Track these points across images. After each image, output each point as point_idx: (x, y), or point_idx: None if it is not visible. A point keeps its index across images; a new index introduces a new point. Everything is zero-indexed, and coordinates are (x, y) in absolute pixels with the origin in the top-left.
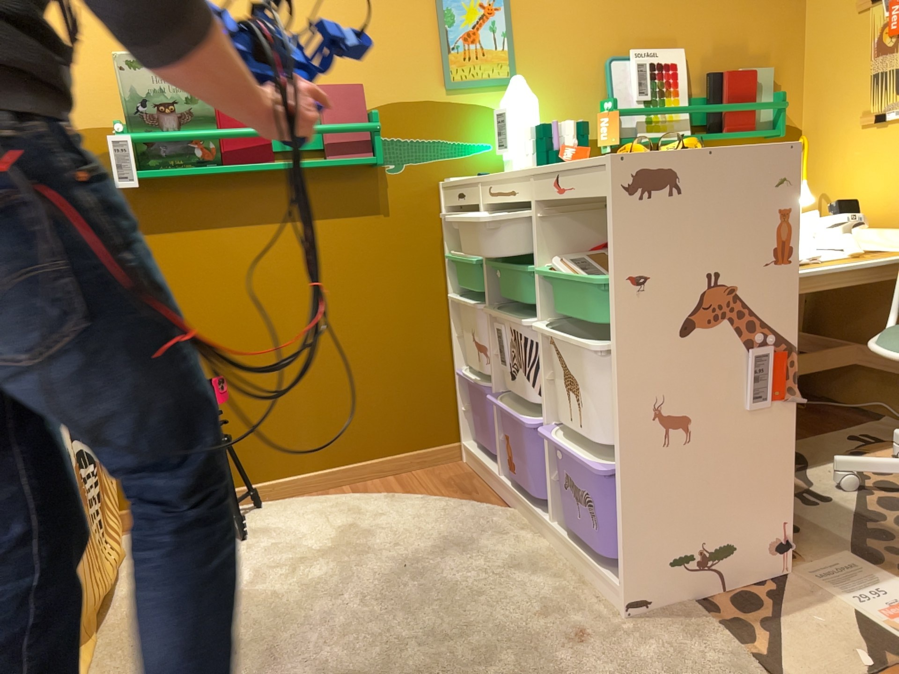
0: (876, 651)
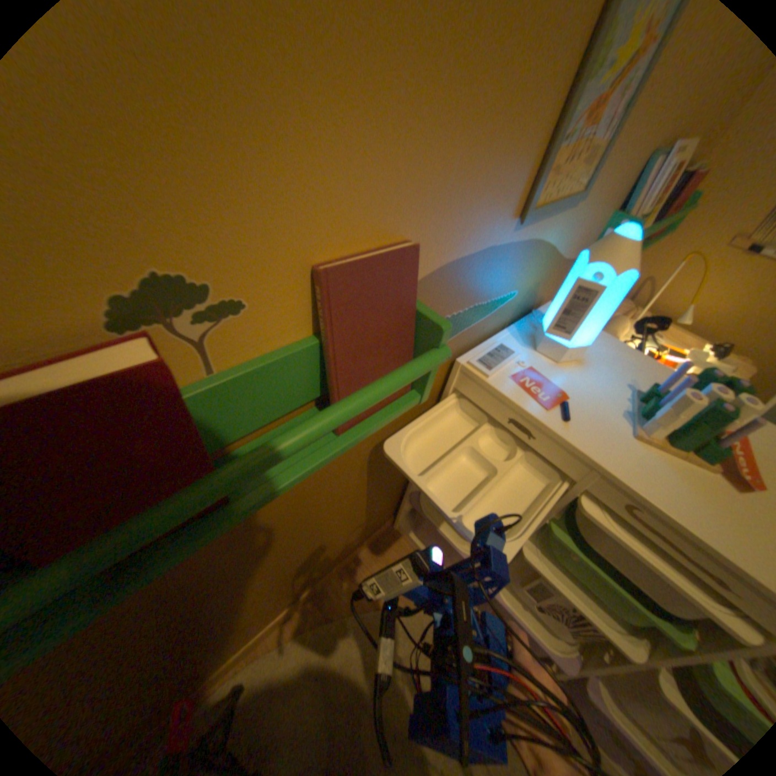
0: None
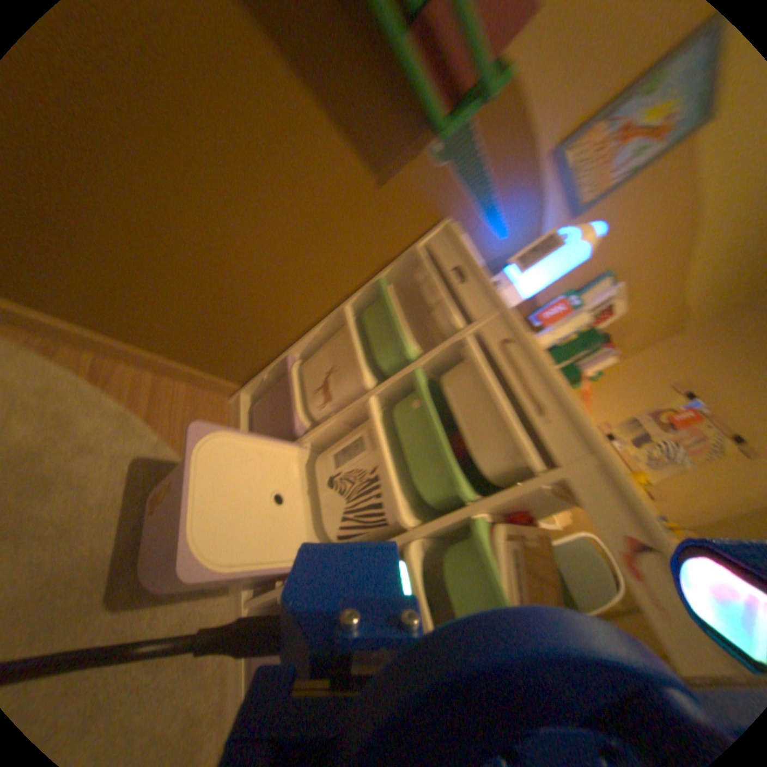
0: None
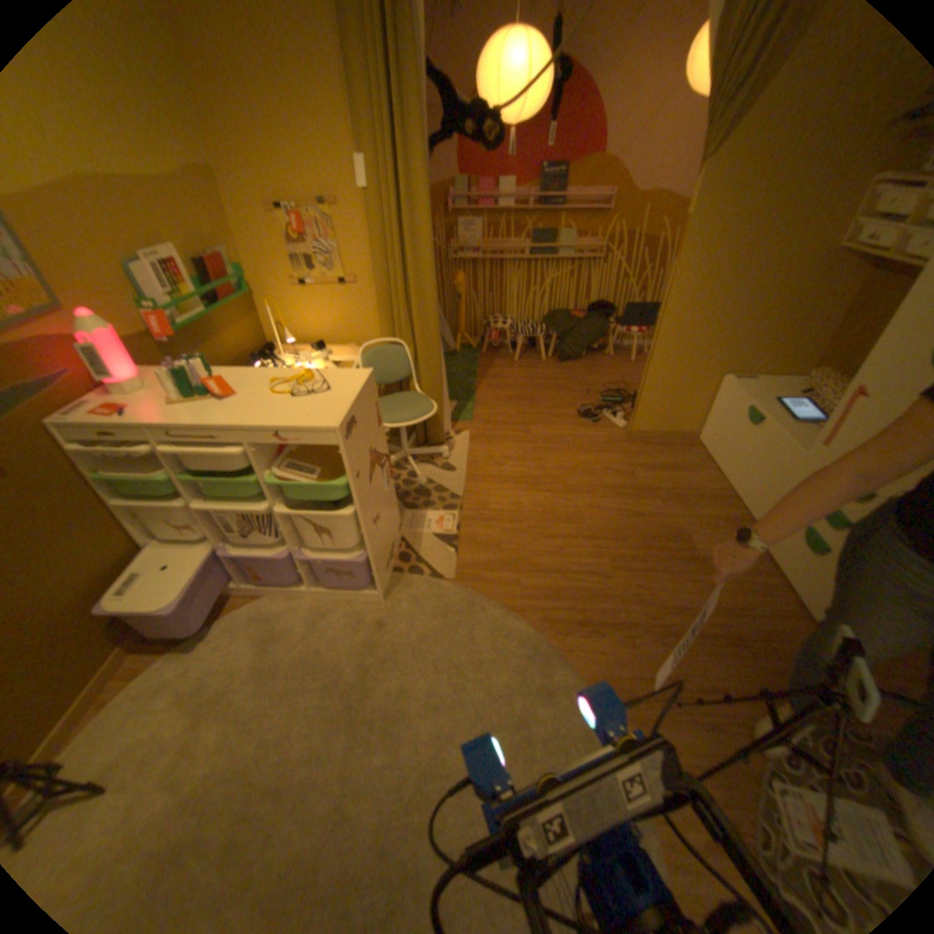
0: (447, 541)
